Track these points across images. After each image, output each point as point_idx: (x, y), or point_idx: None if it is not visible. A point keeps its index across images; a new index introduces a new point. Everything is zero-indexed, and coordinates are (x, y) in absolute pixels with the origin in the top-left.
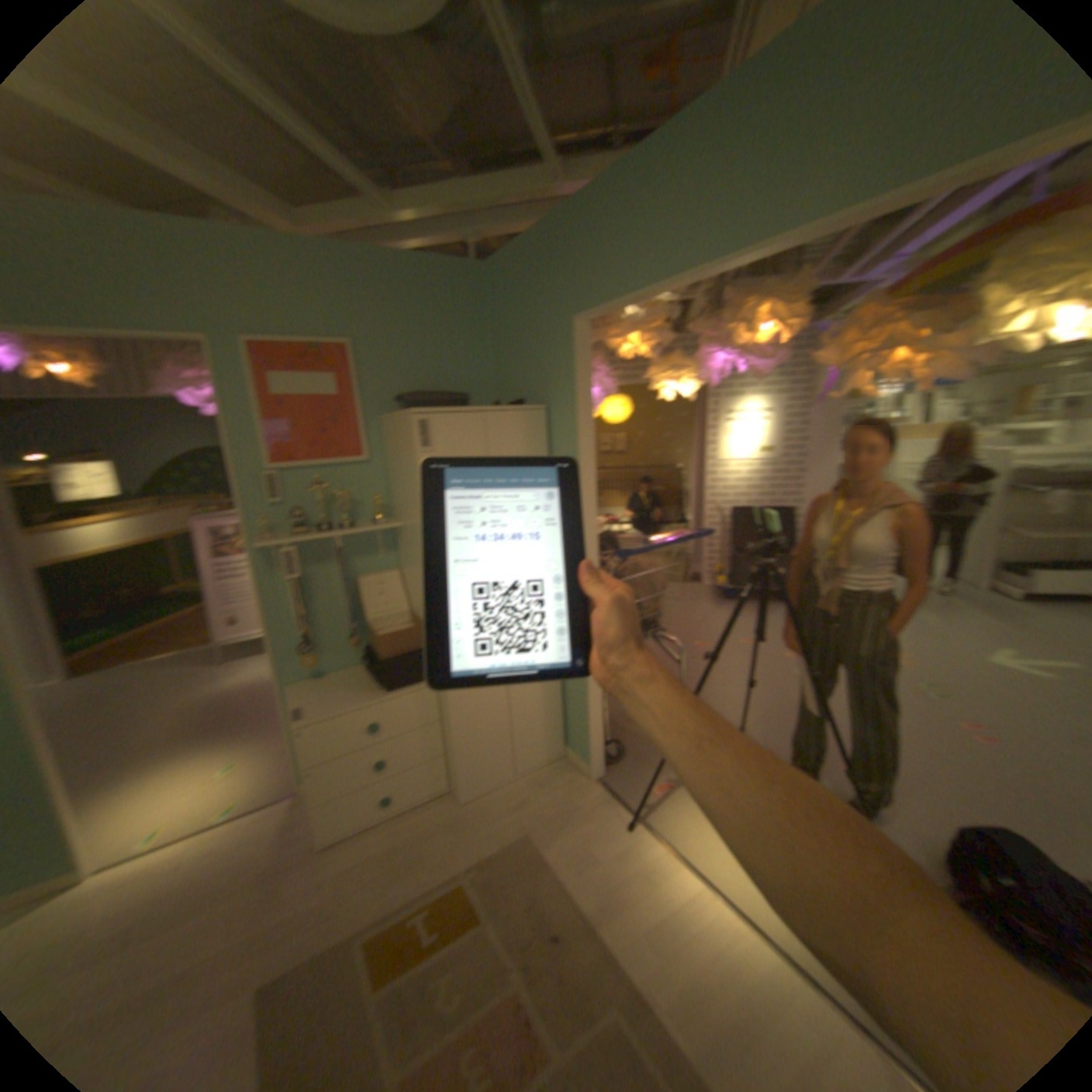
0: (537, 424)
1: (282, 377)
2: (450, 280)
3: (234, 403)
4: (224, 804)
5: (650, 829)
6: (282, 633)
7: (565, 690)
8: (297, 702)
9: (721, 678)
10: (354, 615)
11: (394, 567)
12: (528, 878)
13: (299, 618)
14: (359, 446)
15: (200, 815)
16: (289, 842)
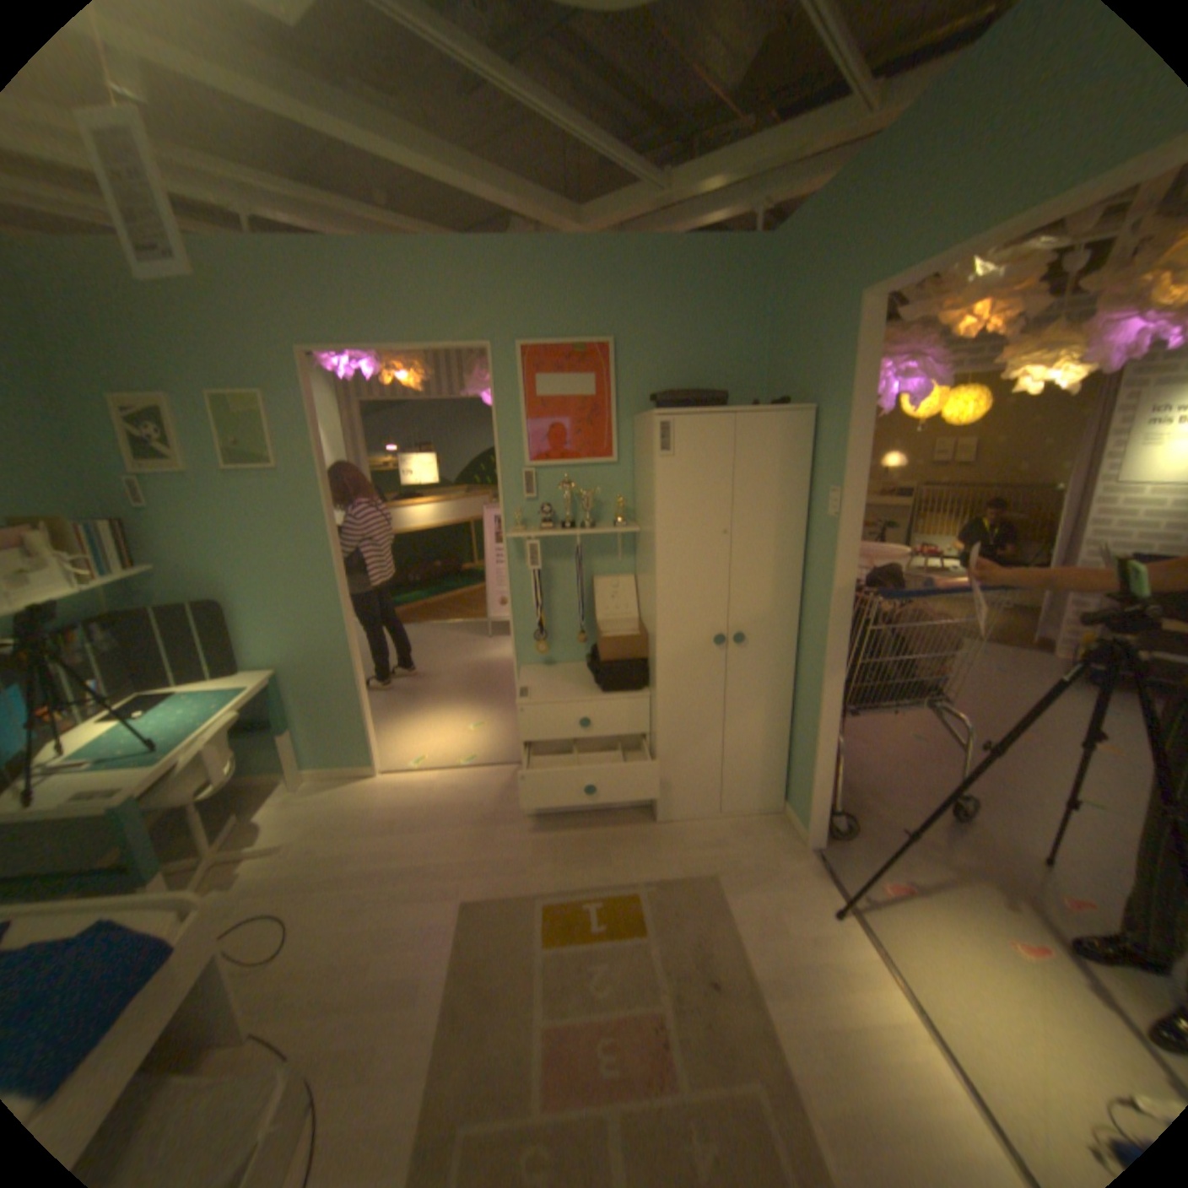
0: (805, 426)
1: (551, 377)
2: (731, 258)
3: (511, 403)
4: (474, 751)
5: (869, 928)
6: (528, 616)
7: (796, 739)
8: (531, 680)
9: (1044, 787)
10: (590, 612)
11: (633, 572)
12: (708, 917)
13: (543, 606)
14: (613, 446)
15: (456, 754)
16: (511, 798)
